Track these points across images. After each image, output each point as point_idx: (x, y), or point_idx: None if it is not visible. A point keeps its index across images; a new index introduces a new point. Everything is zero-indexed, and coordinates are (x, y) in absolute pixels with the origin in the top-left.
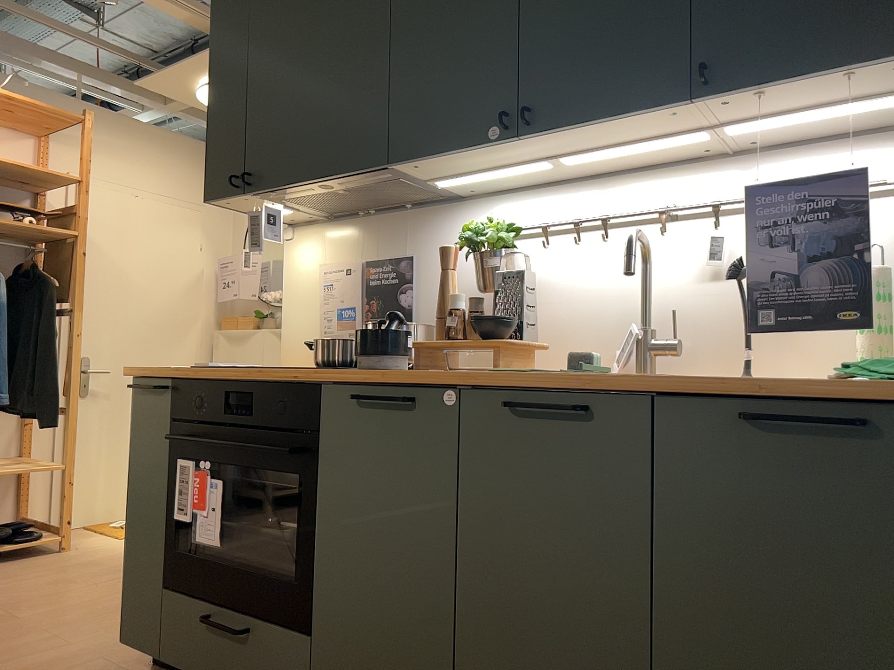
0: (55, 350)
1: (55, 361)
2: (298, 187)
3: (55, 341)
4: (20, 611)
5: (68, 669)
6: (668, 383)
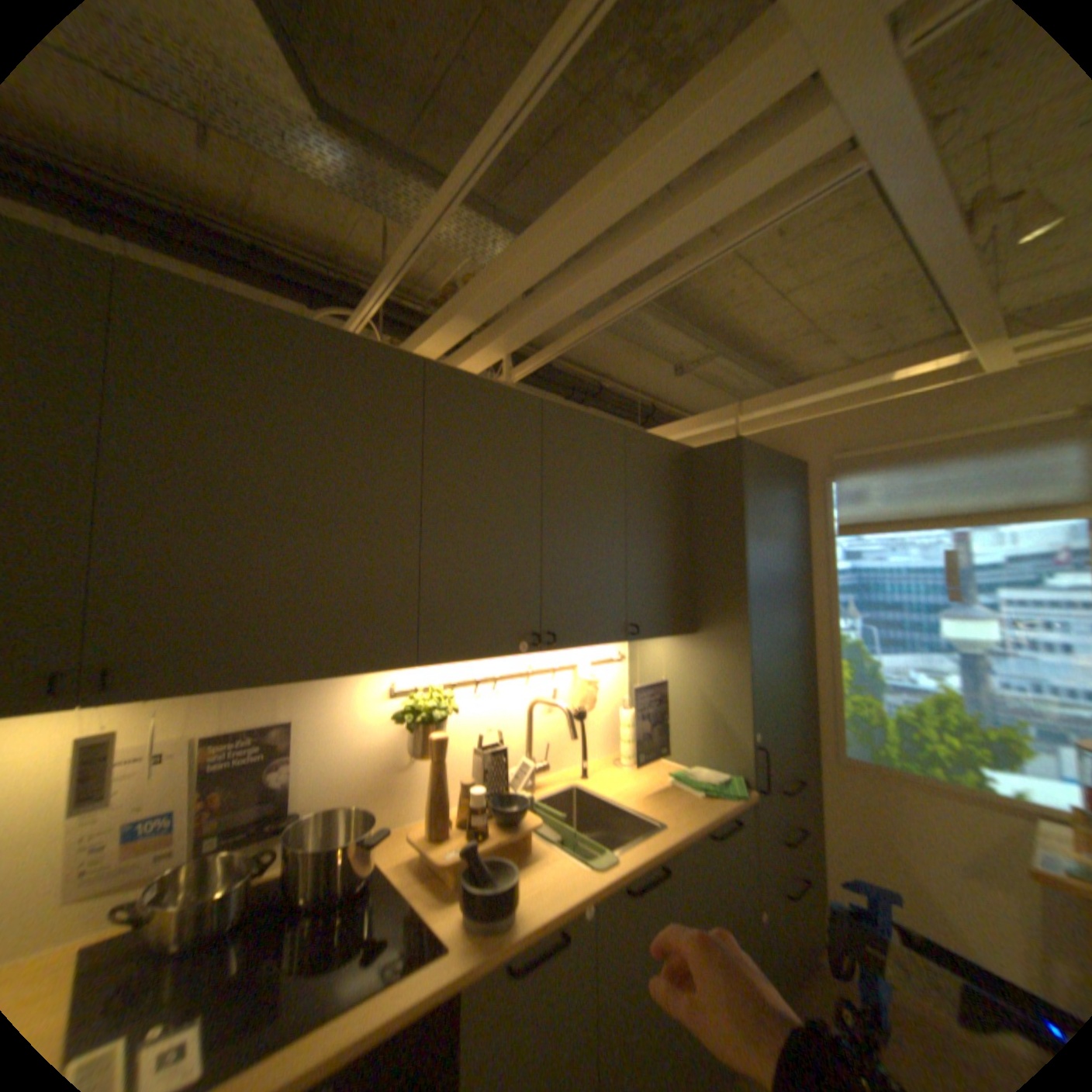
0: None
1: None
2: (232, 688)
3: None
4: None
5: None
6: (695, 836)
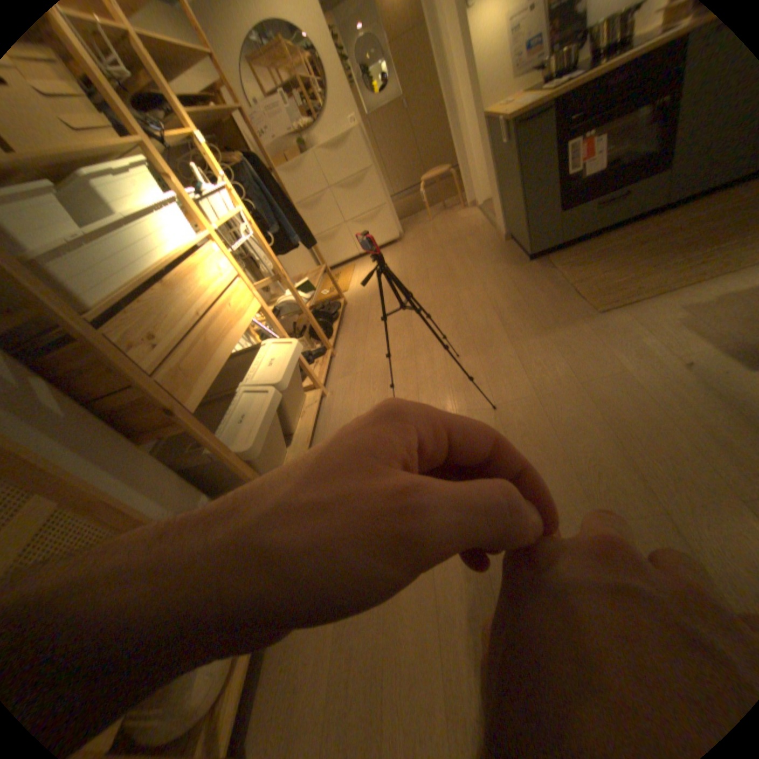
0: (286, 199)
1: (290, 206)
2: None
3: (282, 193)
4: (422, 301)
5: (510, 279)
6: None
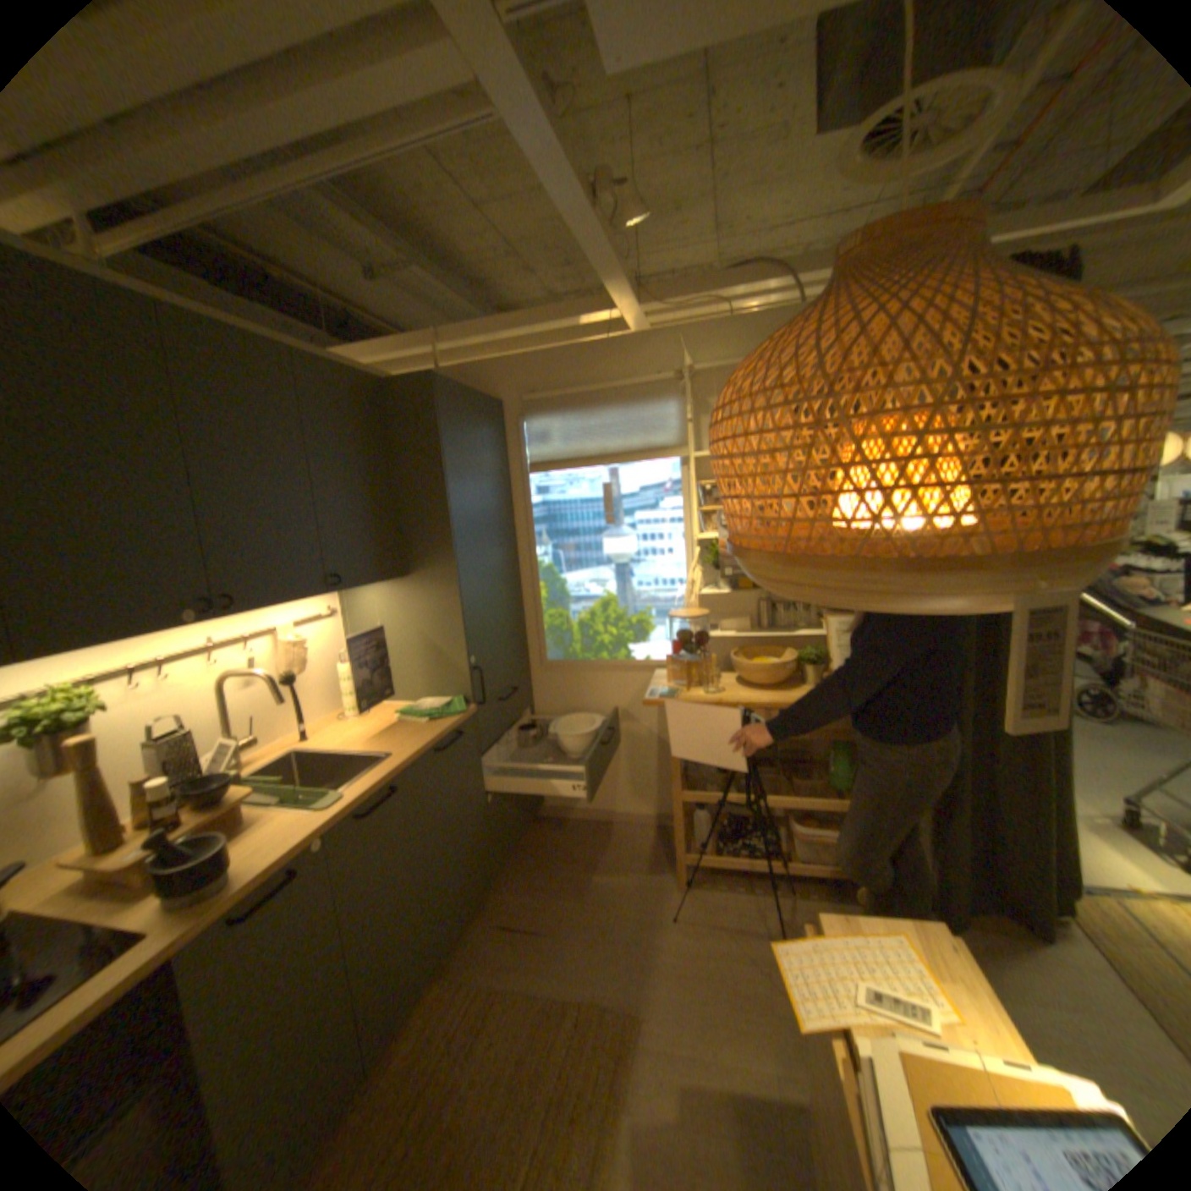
0: None
1: None
2: None
3: None
4: None
5: None
6: (418, 754)
